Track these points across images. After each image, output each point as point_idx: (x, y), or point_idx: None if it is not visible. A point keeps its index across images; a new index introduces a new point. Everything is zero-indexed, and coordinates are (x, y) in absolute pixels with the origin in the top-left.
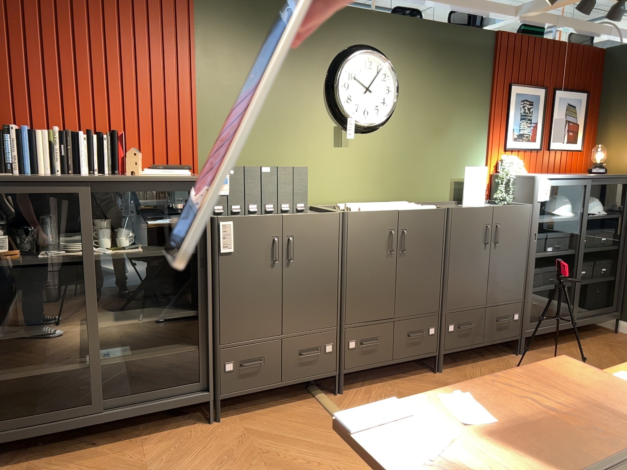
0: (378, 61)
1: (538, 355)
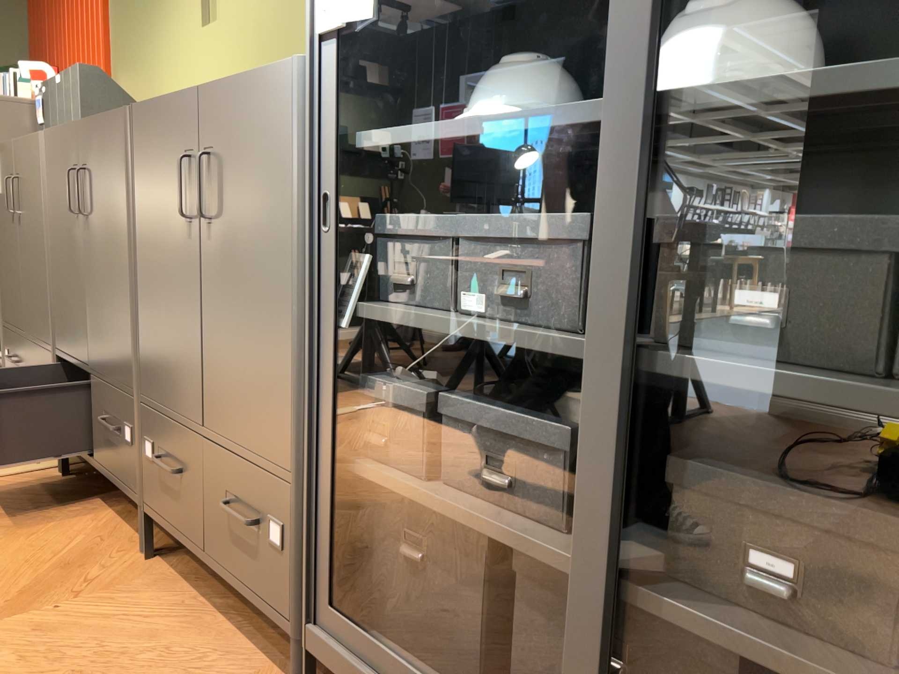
0: None
1: None
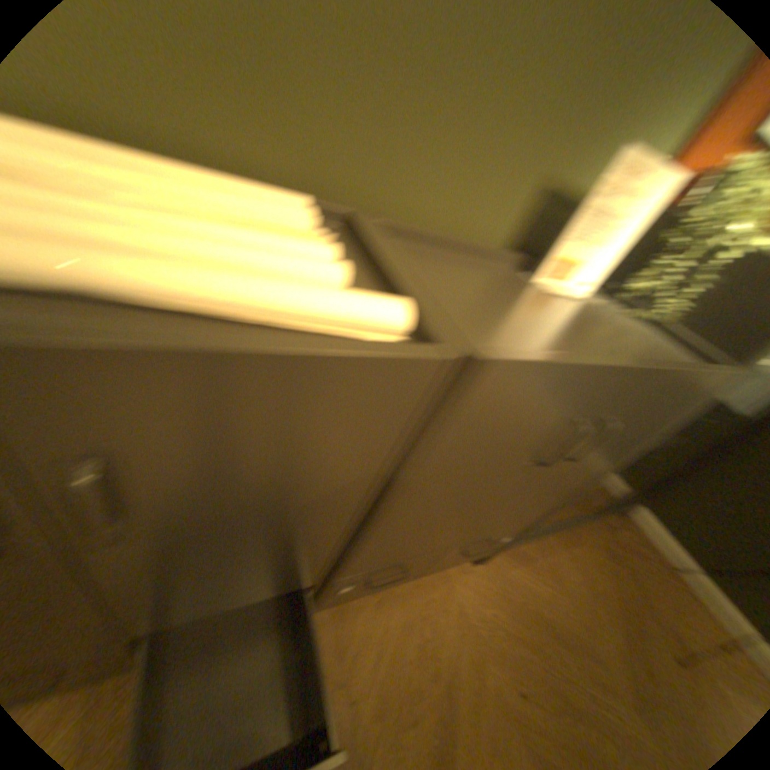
0: None
1: (506, 572)
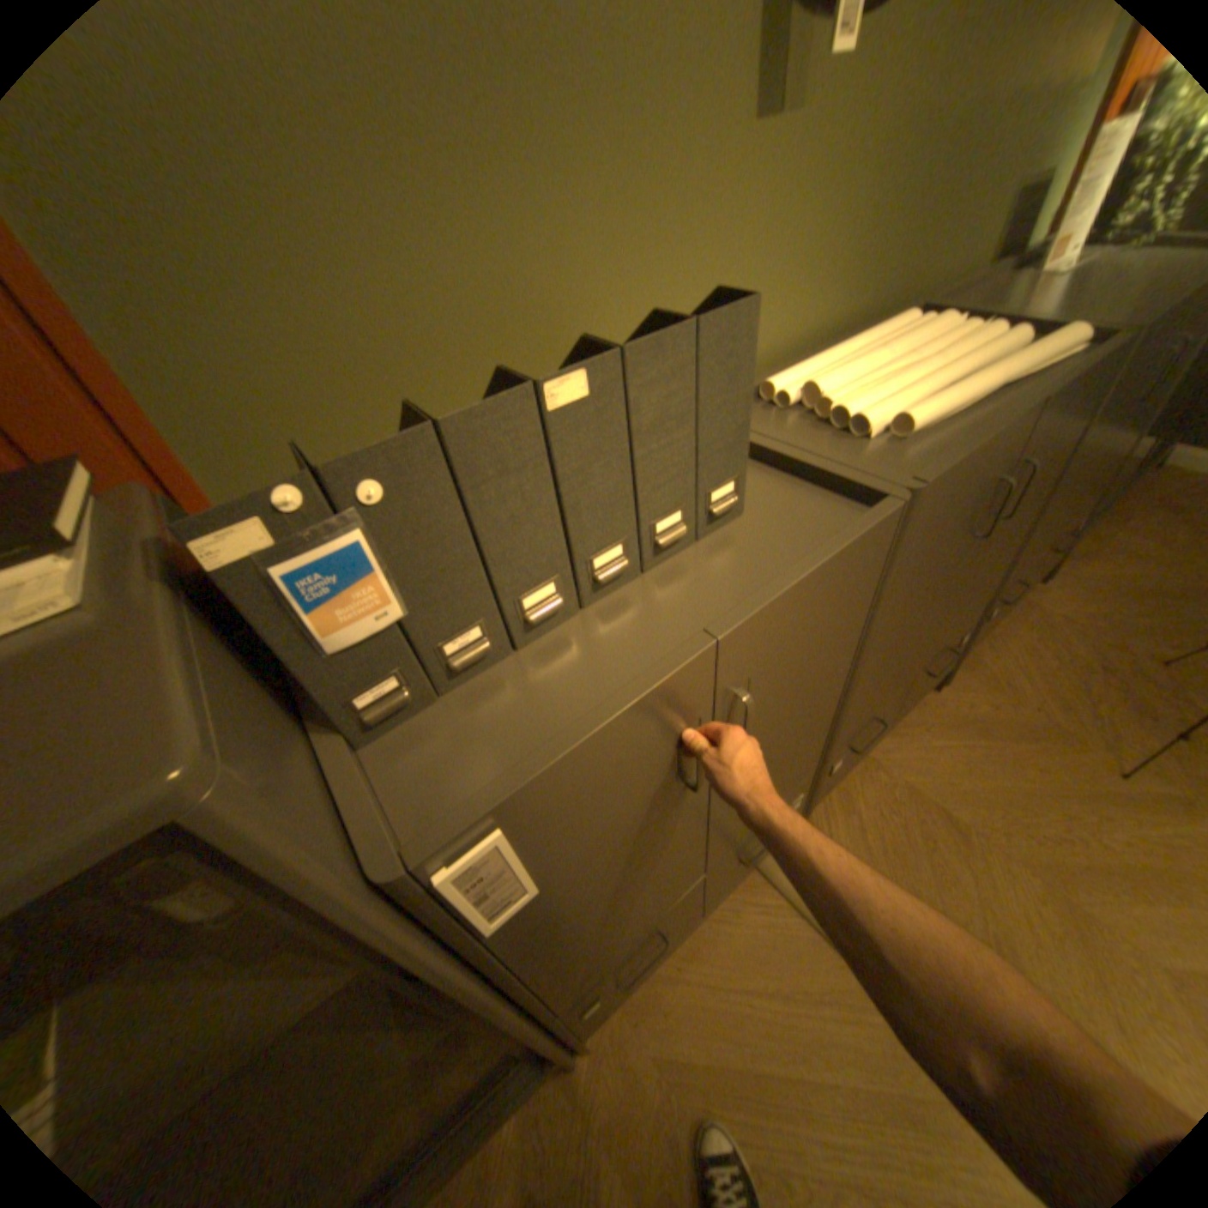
0: None
1: (1077, 573)
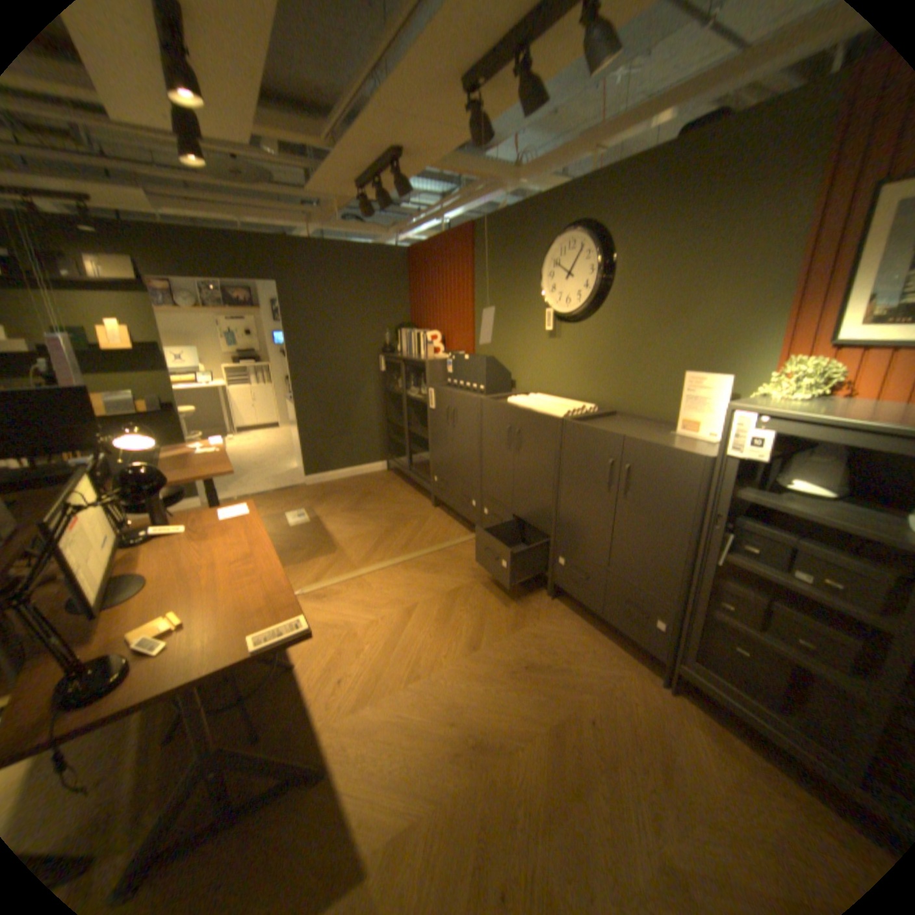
0: (581, 237)
1: (688, 719)
